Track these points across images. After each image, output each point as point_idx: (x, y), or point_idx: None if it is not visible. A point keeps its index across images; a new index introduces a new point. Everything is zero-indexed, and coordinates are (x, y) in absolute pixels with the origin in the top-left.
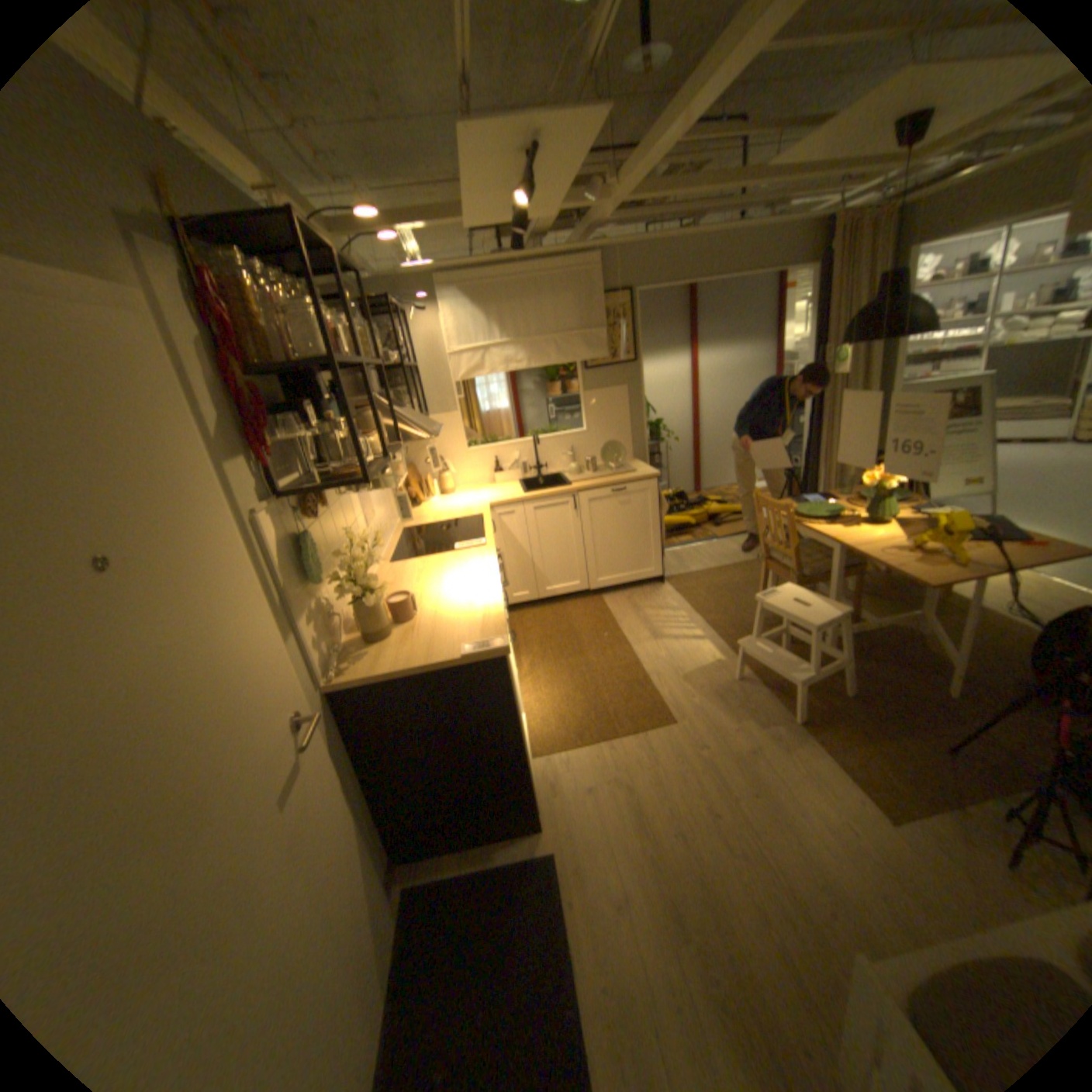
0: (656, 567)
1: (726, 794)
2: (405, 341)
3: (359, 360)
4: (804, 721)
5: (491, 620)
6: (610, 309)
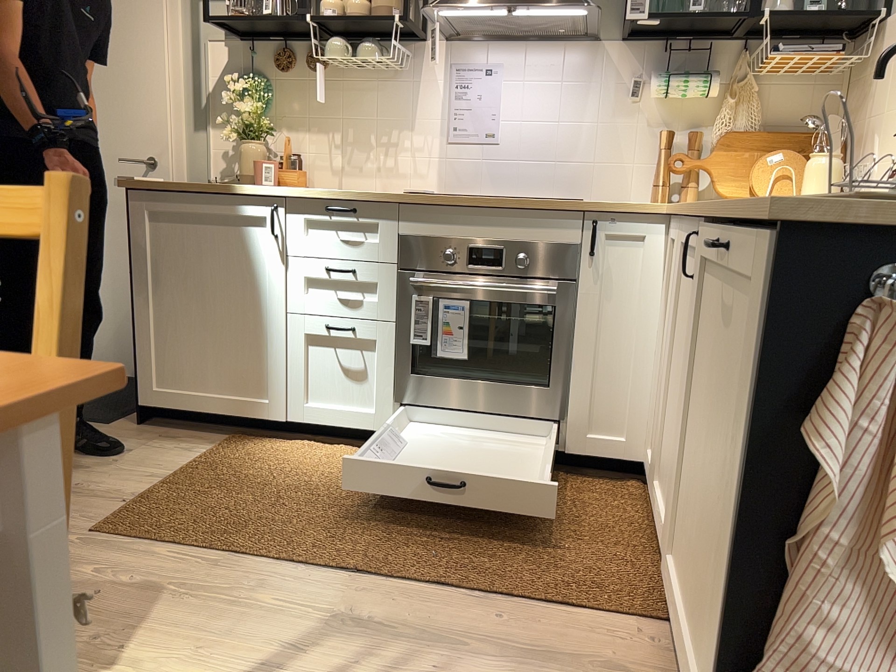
0: None
1: None
2: None
3: None
4: None
5: (182, 185)
6: None
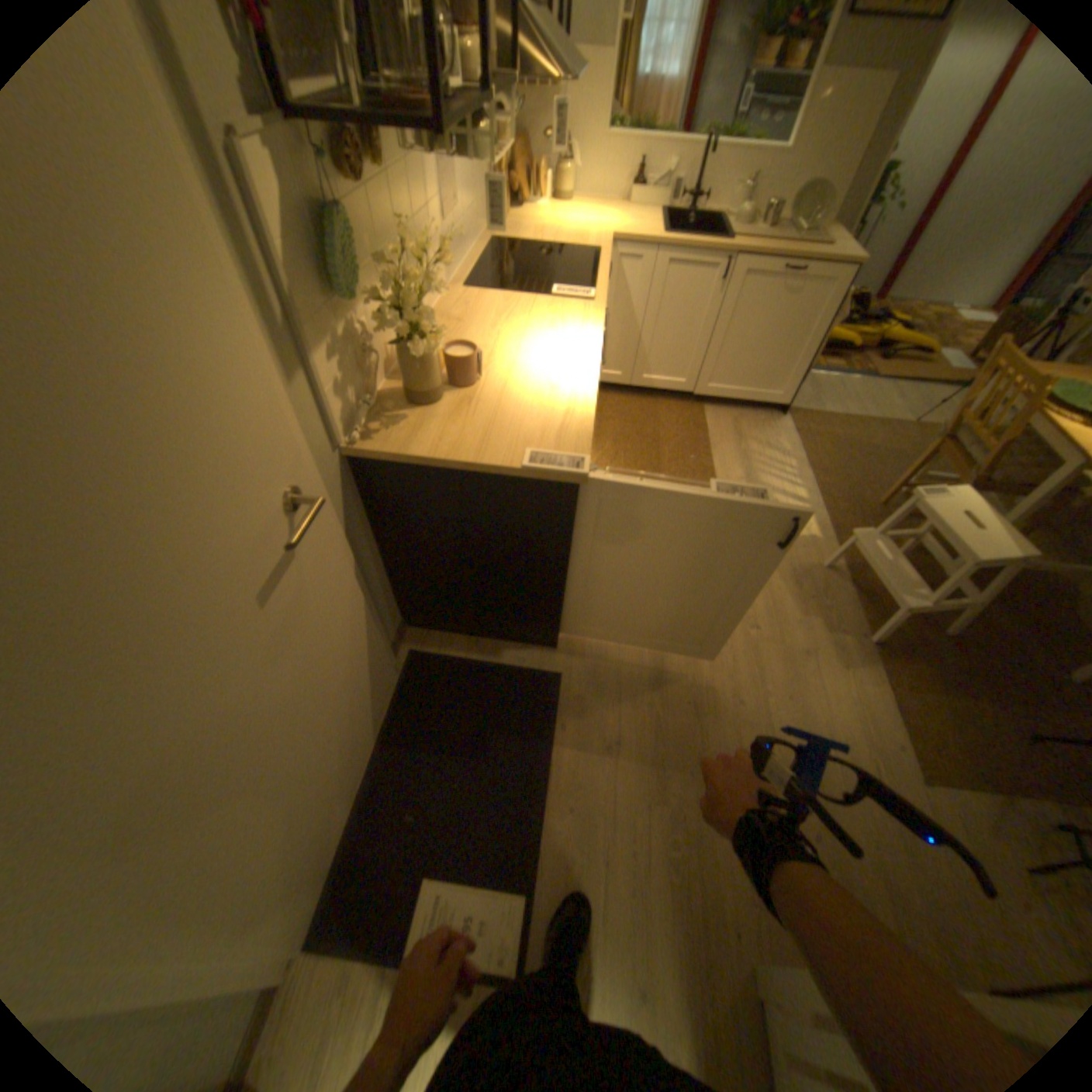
0: (786, 391)
1: (759, 685)
2: None
3: None
4: (881, 642)
5: (573, 426)
6: None
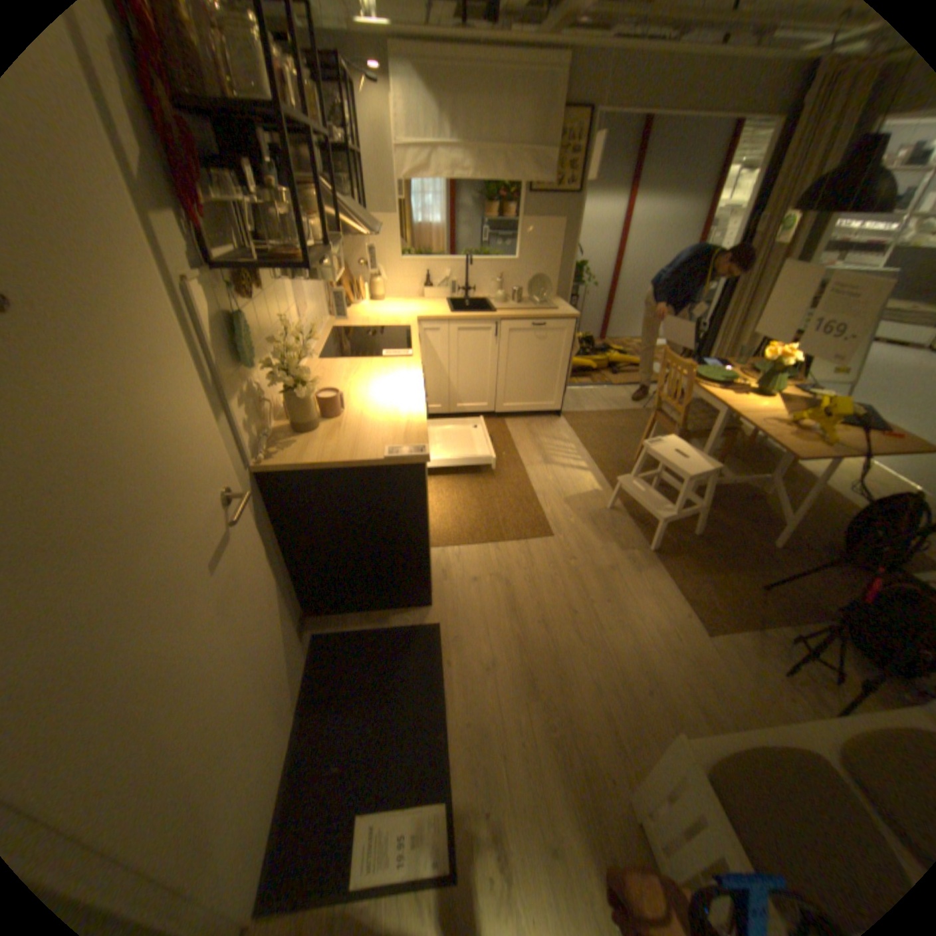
0: (556, 401)
1: (585, 596)
2: (350, 119)
3: (306, 121)
4: (657, 548)
5: (414, 428)
6: (565, 128)
